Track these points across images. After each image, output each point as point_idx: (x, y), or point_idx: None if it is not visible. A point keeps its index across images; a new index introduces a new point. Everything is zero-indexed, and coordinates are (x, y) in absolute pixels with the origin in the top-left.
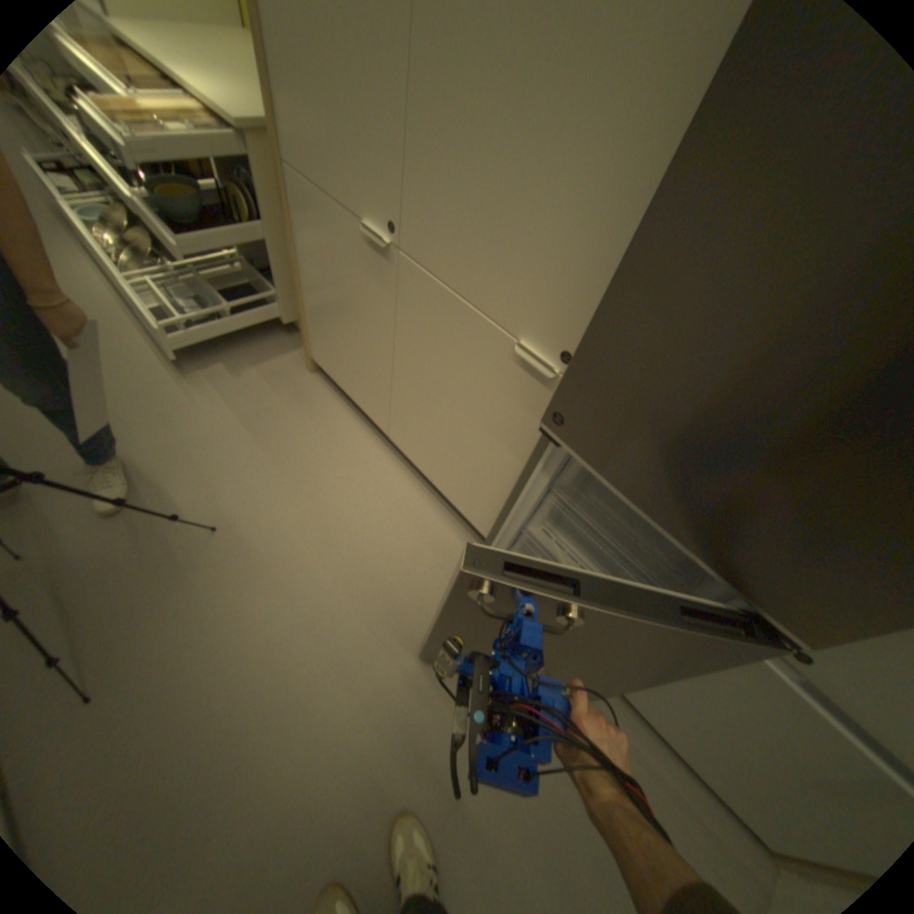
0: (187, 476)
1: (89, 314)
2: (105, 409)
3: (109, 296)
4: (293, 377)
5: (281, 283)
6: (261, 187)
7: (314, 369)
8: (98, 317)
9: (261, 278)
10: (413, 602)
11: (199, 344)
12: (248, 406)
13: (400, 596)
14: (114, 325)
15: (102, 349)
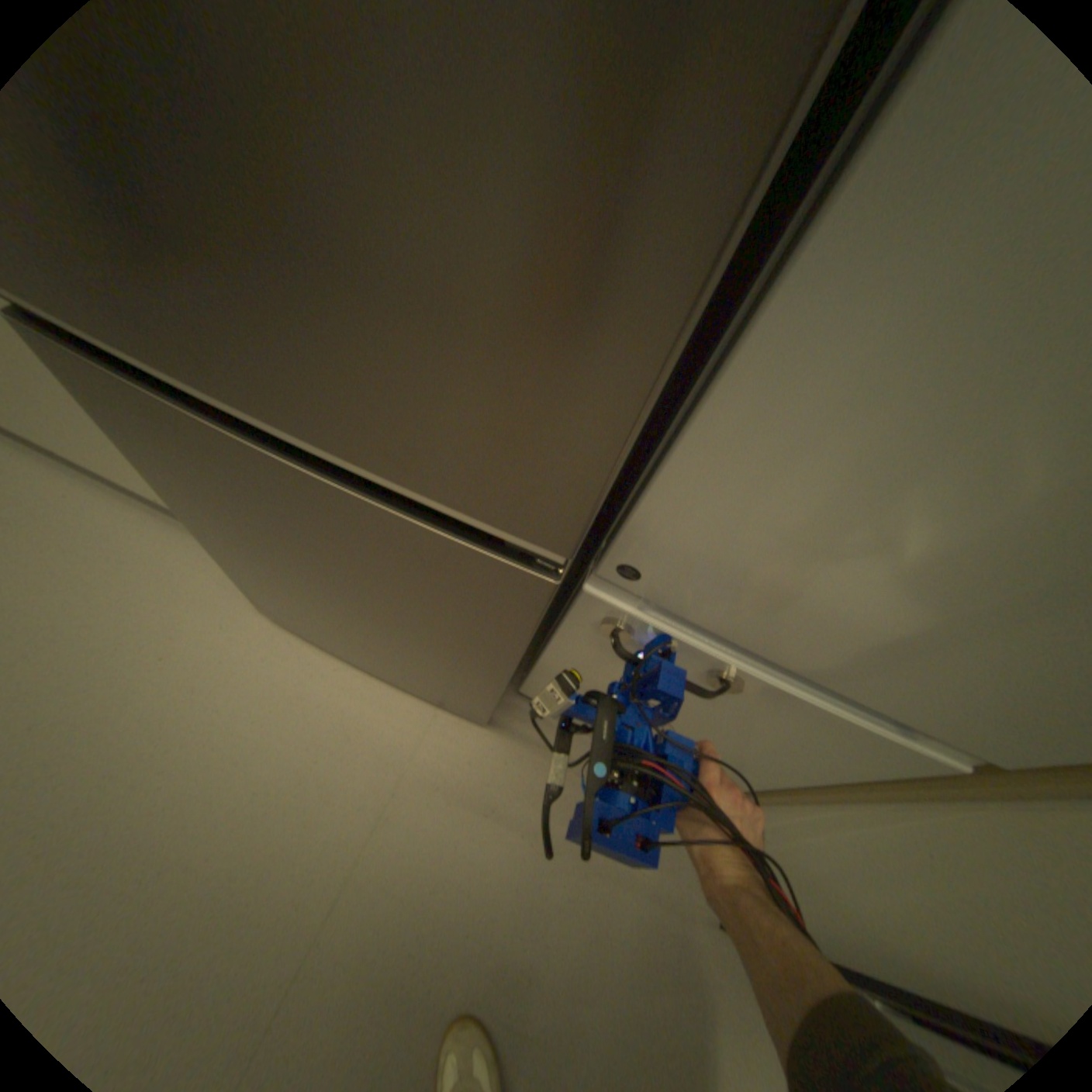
0: None
1: None
2: None
3: None
4: None
5: None
6: None
7: None
8: None
9: None
10: (175, 700)
11: None
12: None
13: (149, 700)
14: None
15: None
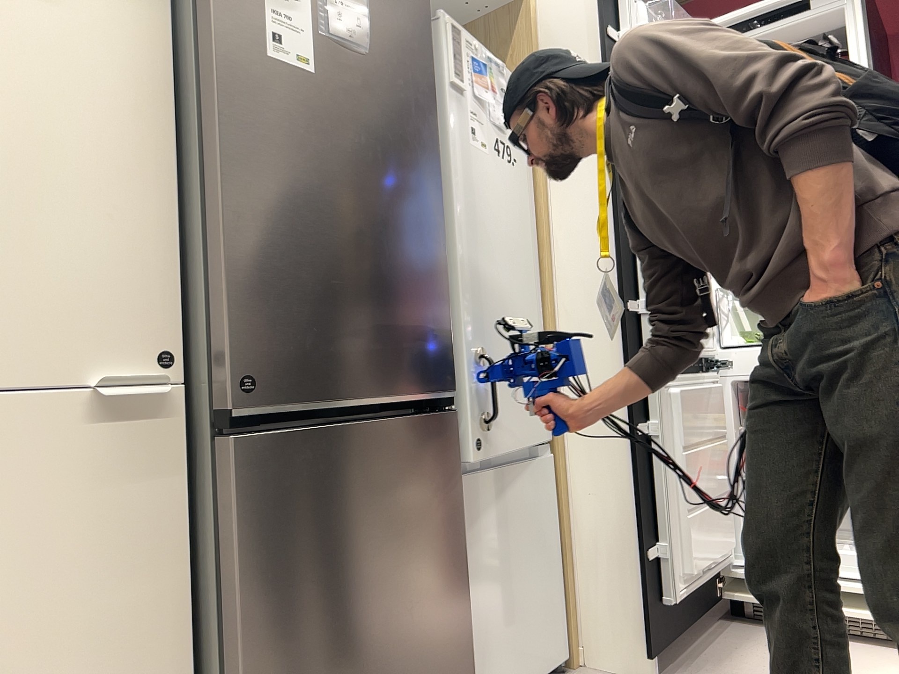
0: None
1: None
2: None
3: None
4: None
5: None
6: None
7: None
8: None
9: None
10: None
11: None
12: None
13: None
14: None
15: None
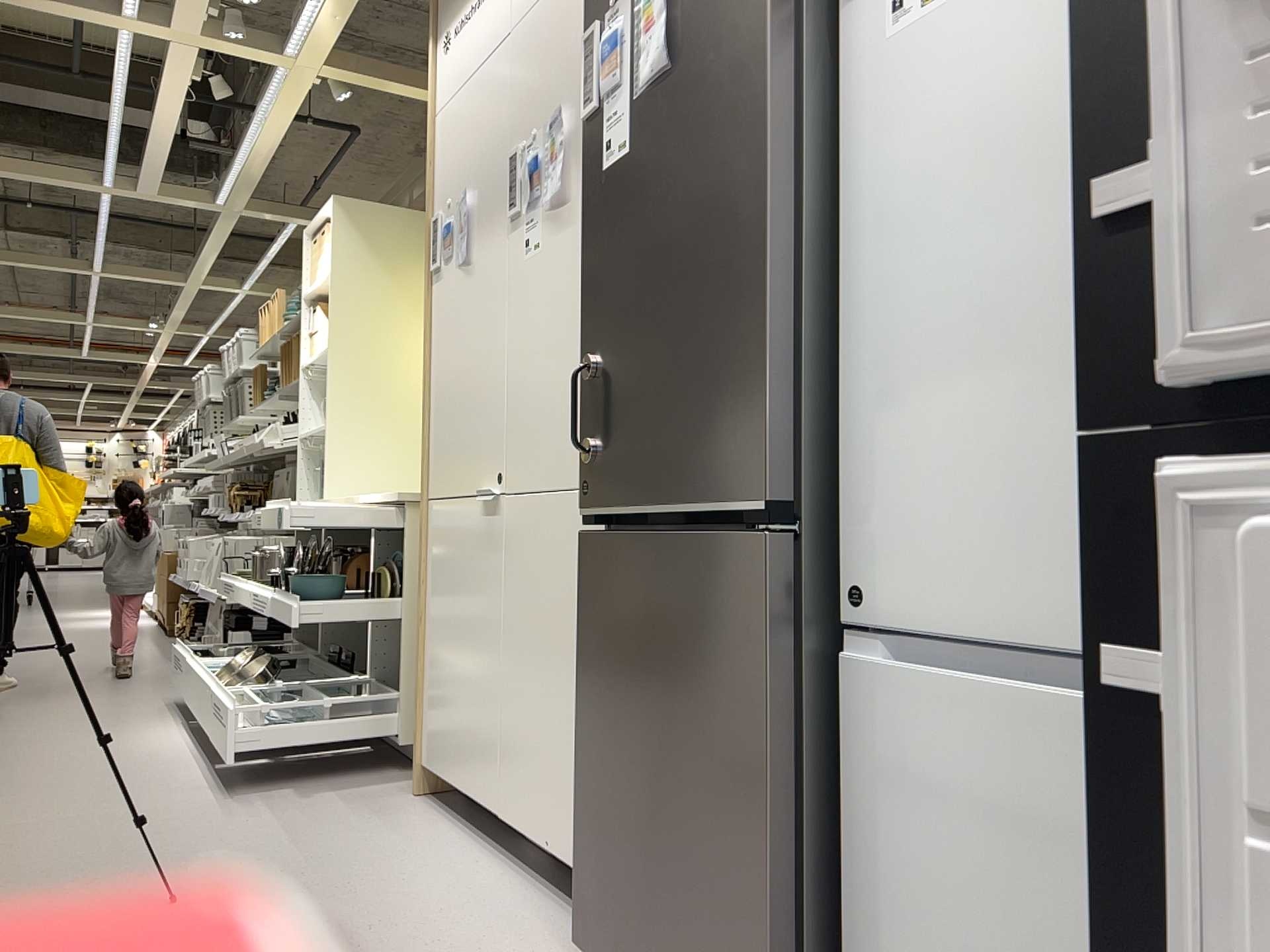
0: (171, 866)
1: (151, 759)
2: (111, 817)
3: (185, 748)
4: (385, 800)
5: (408, 680)
6: (409, 558)
7: (423, 792)
8: (158, 761)
9: (387, 690)
10: None
11: (270, 777)
12: (302, 819)
13: None
14: (174, 765)
15: (145, 779)
